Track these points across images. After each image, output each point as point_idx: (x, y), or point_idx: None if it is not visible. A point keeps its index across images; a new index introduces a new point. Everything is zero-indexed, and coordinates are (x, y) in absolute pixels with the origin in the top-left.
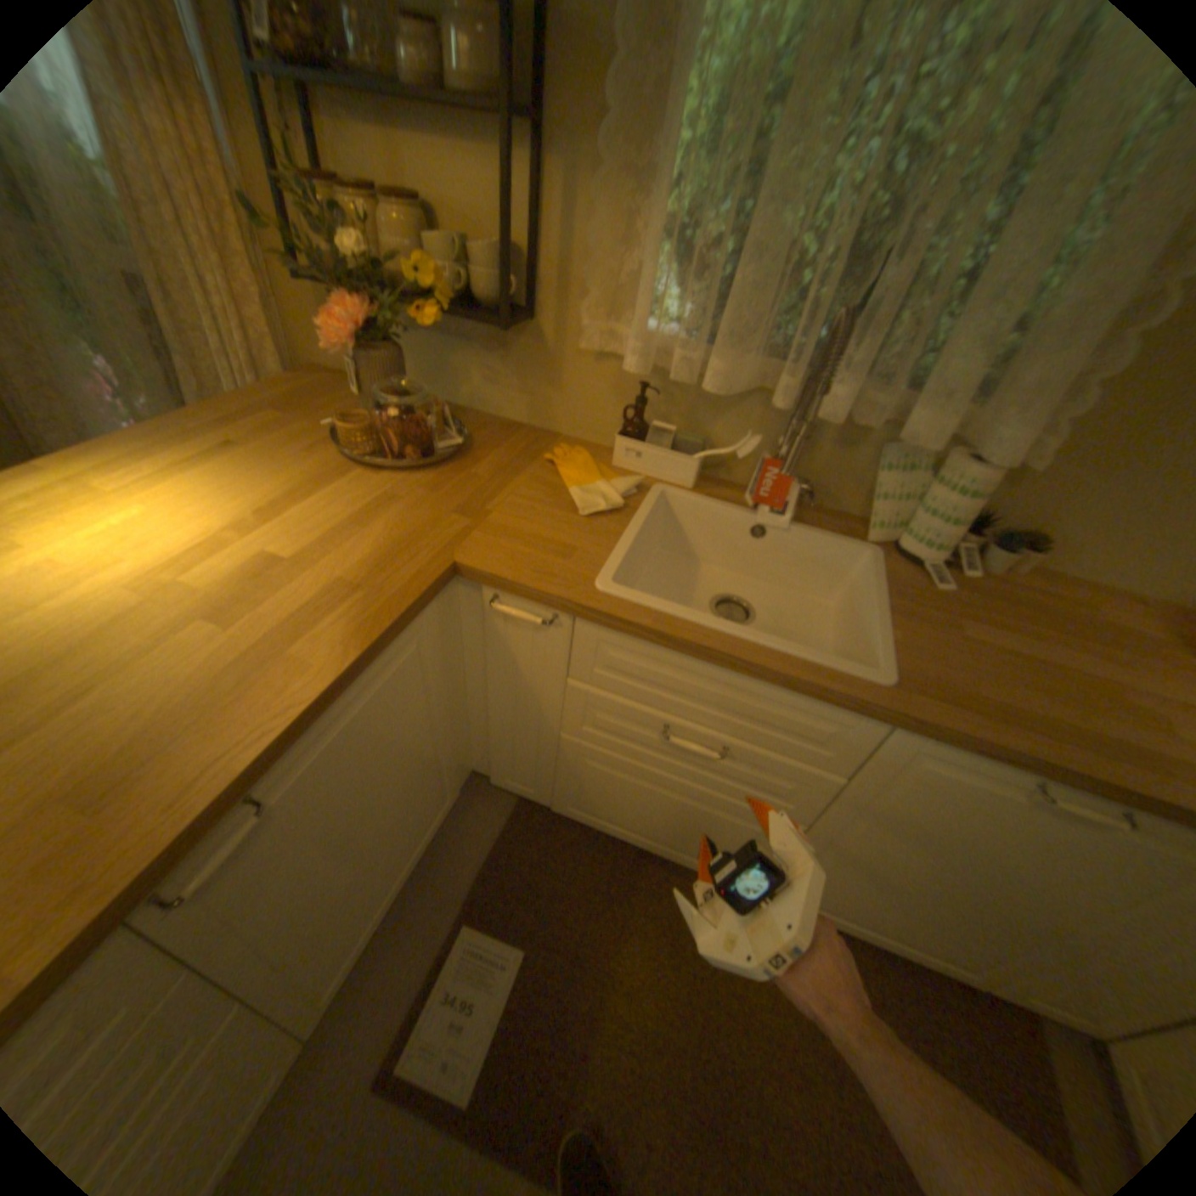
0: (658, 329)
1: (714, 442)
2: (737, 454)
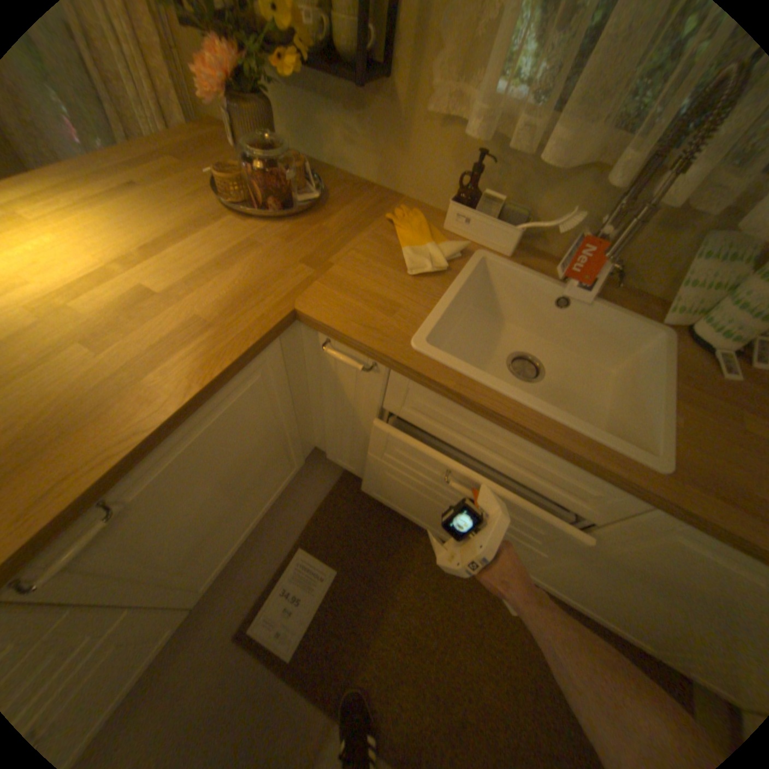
0: (509, 87)
1: (539, 213)
2: (560, 228)
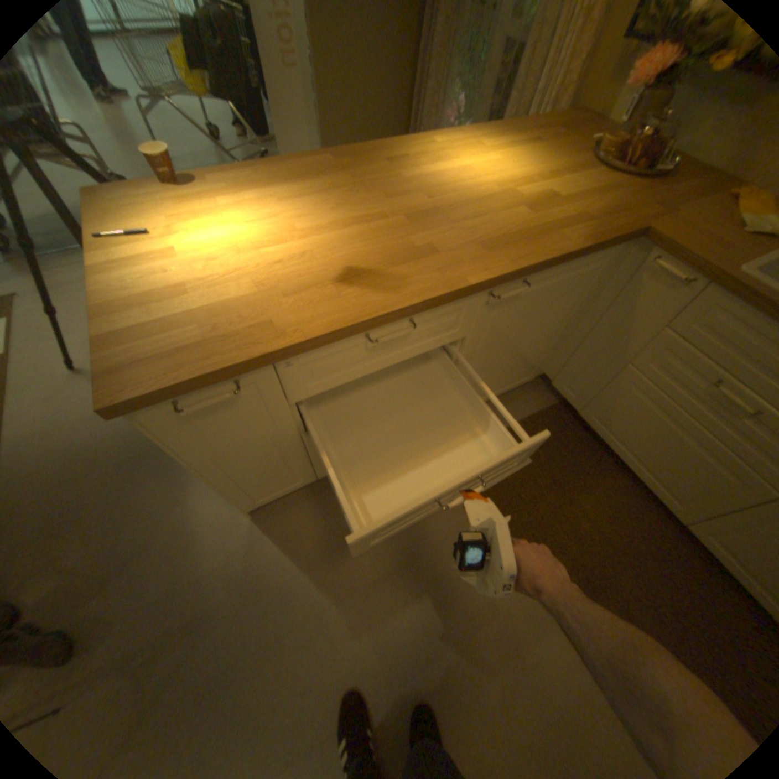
0: None
1: None
2: None
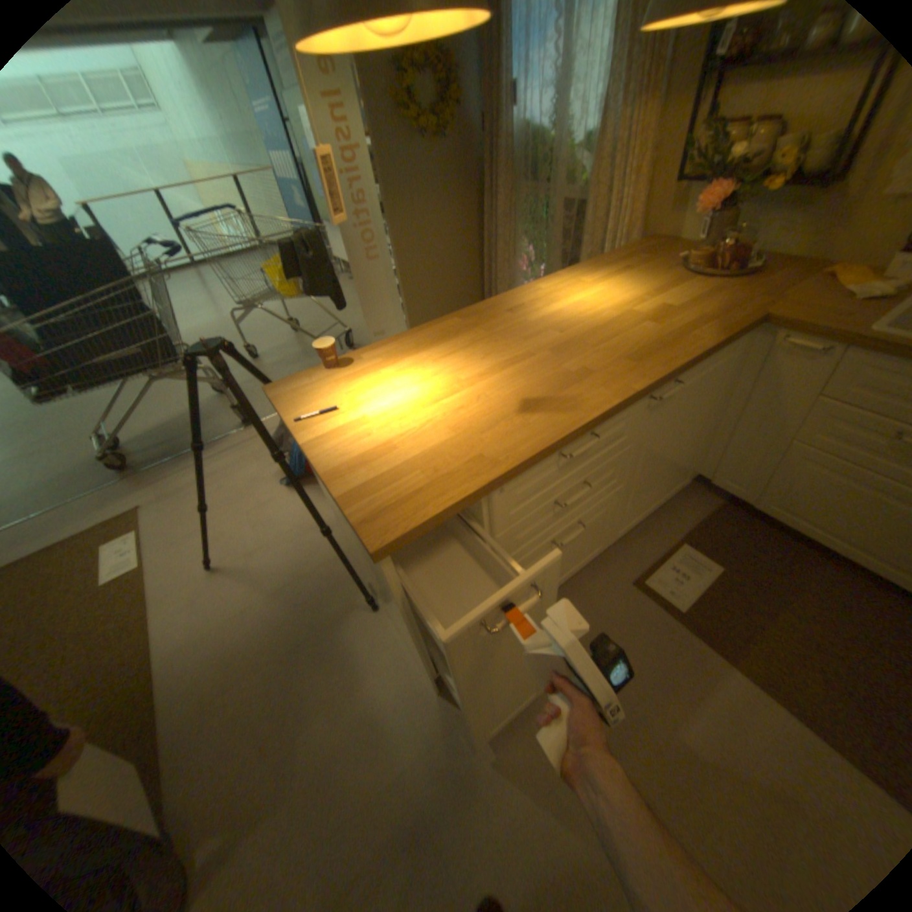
0: None
1: None
2: None
